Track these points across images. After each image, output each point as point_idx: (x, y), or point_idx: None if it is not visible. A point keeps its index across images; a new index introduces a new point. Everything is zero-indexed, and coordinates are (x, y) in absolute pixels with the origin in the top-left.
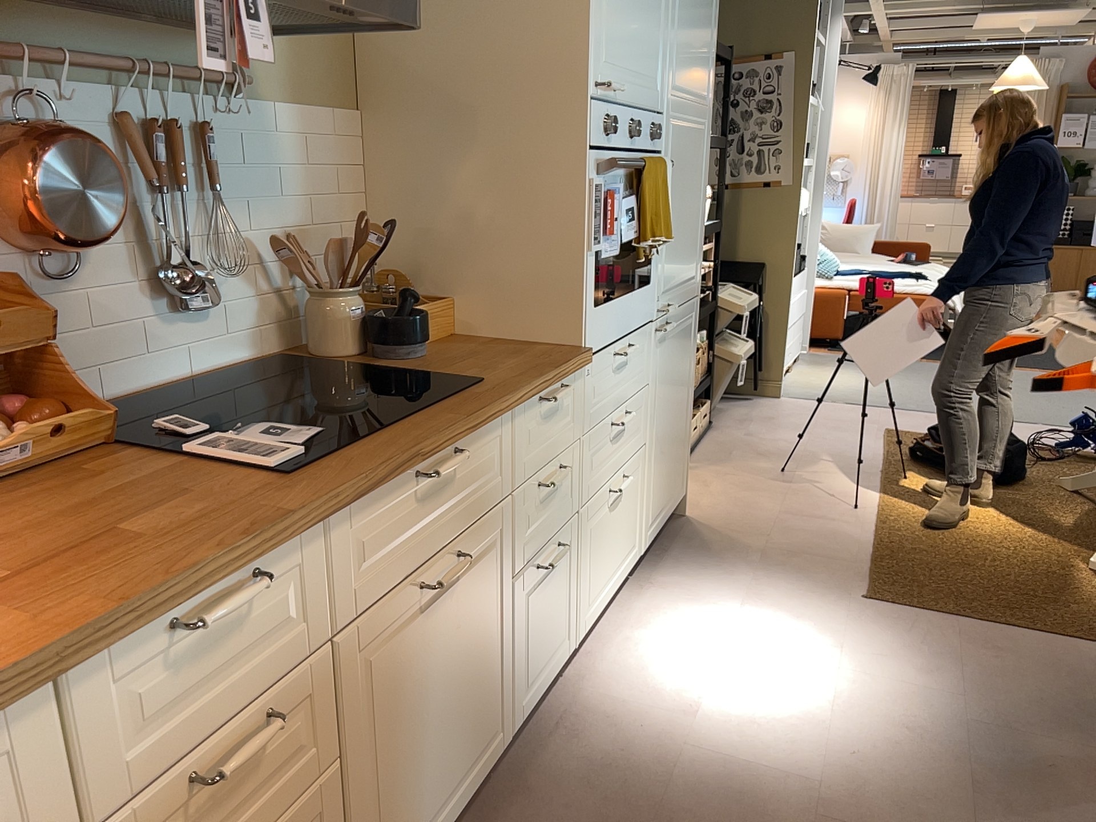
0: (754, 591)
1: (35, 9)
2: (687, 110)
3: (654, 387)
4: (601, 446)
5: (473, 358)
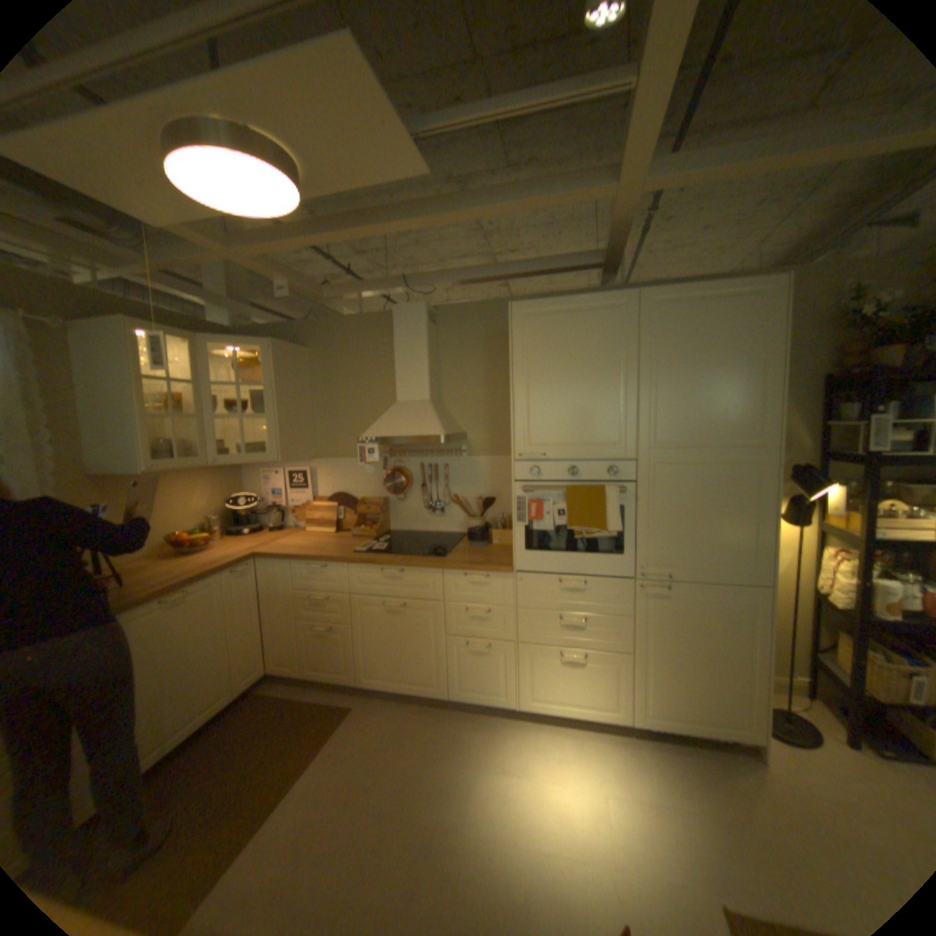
0: (669, 814)
1: (404, 444)
2: (690, 453)
3: (641, 623)
4: (545, 624)
5: (477, 554)
